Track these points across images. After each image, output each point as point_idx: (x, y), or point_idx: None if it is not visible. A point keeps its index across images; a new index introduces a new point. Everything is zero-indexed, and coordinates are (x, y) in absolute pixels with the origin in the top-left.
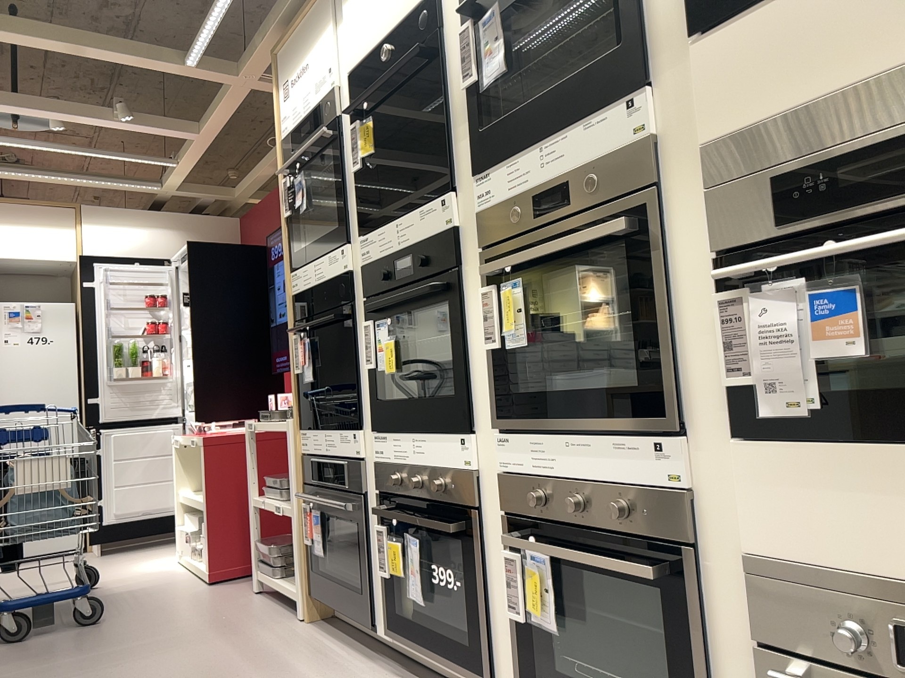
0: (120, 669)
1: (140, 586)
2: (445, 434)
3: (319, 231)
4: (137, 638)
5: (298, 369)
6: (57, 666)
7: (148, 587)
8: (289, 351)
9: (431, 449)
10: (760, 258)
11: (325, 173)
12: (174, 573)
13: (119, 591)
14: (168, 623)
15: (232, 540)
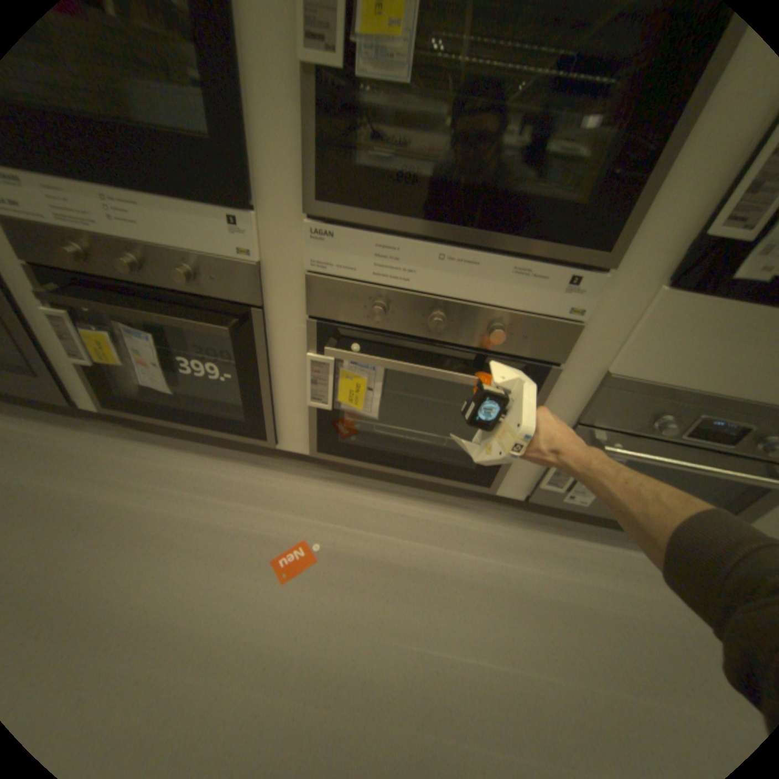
0: None
1: None
2: (186, 197)
3: None
4: None
5: None
6: None
7: None
8: None
9: (155, 215)
10: None
11: None
12: None
13: None
14: None
15: None
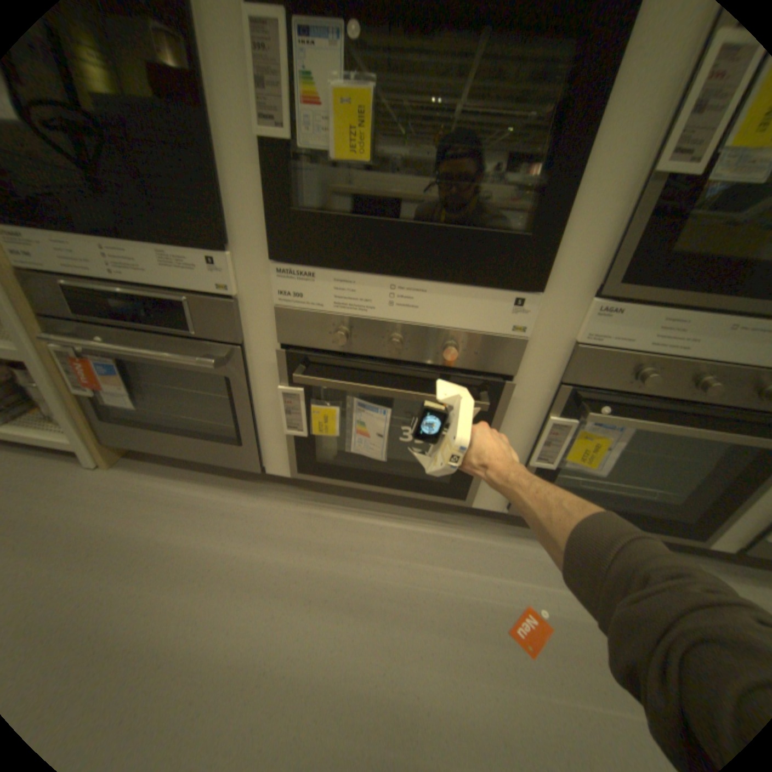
0: None
1: None
2: (478, 283)
3: None
4: None
5: None
6: None
7: None
8: None
9: (440, 299)
10: None
11: None
12: None
13: None
14: None
15: None
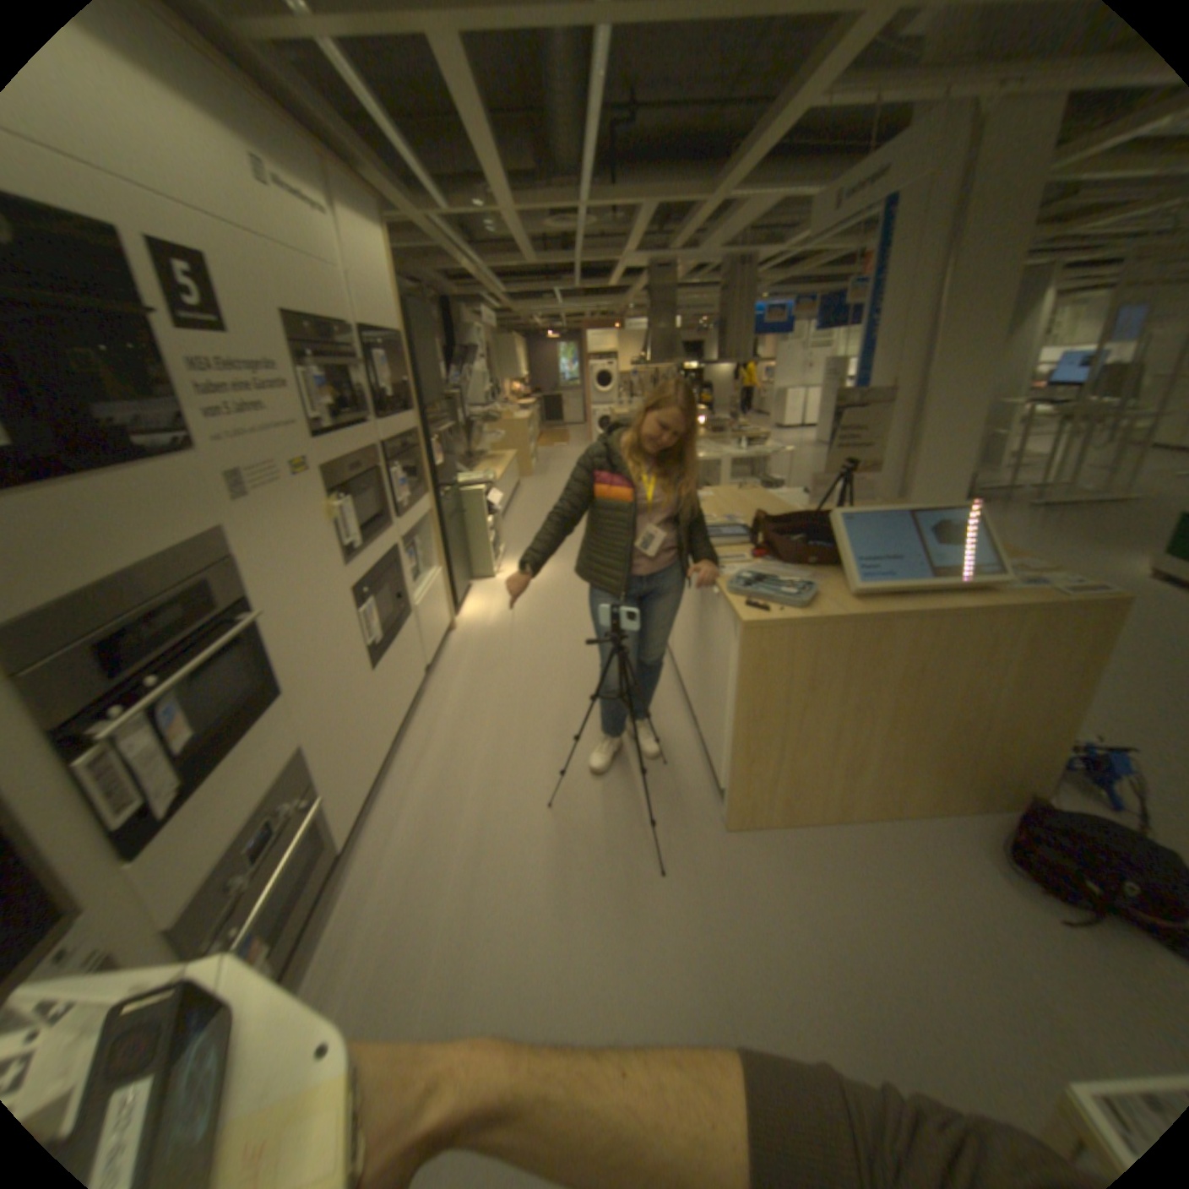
0: None
1: None
2: None
3: None
4: None
5: None
6: None
7: None
8: None
9: None
10: (102, 714)
11: None
12: None
13: None
14: None
15: None
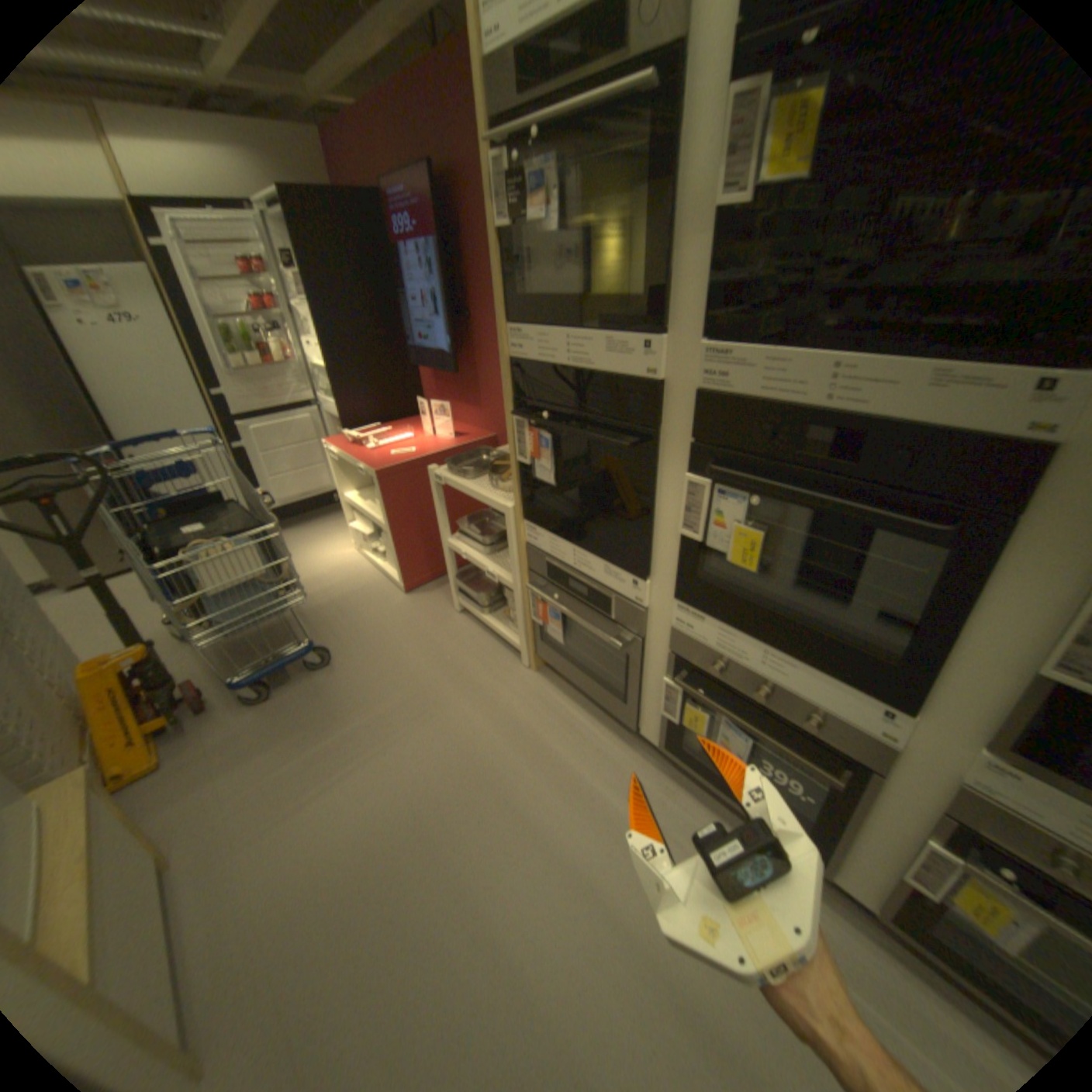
0: (392, 759)
1: (340, 596)
2: (849, 683)
3: (566, 270)
4: (382, 697)
5: (528, 461)
6: (325, 753)
7: (349, 598)
8: (509, 432)
9: (809, 680)
10: None
11: (564, 141)
12: (363, 573)
13: (323, 605)
14: (400, 668)
15: (419, 557)
